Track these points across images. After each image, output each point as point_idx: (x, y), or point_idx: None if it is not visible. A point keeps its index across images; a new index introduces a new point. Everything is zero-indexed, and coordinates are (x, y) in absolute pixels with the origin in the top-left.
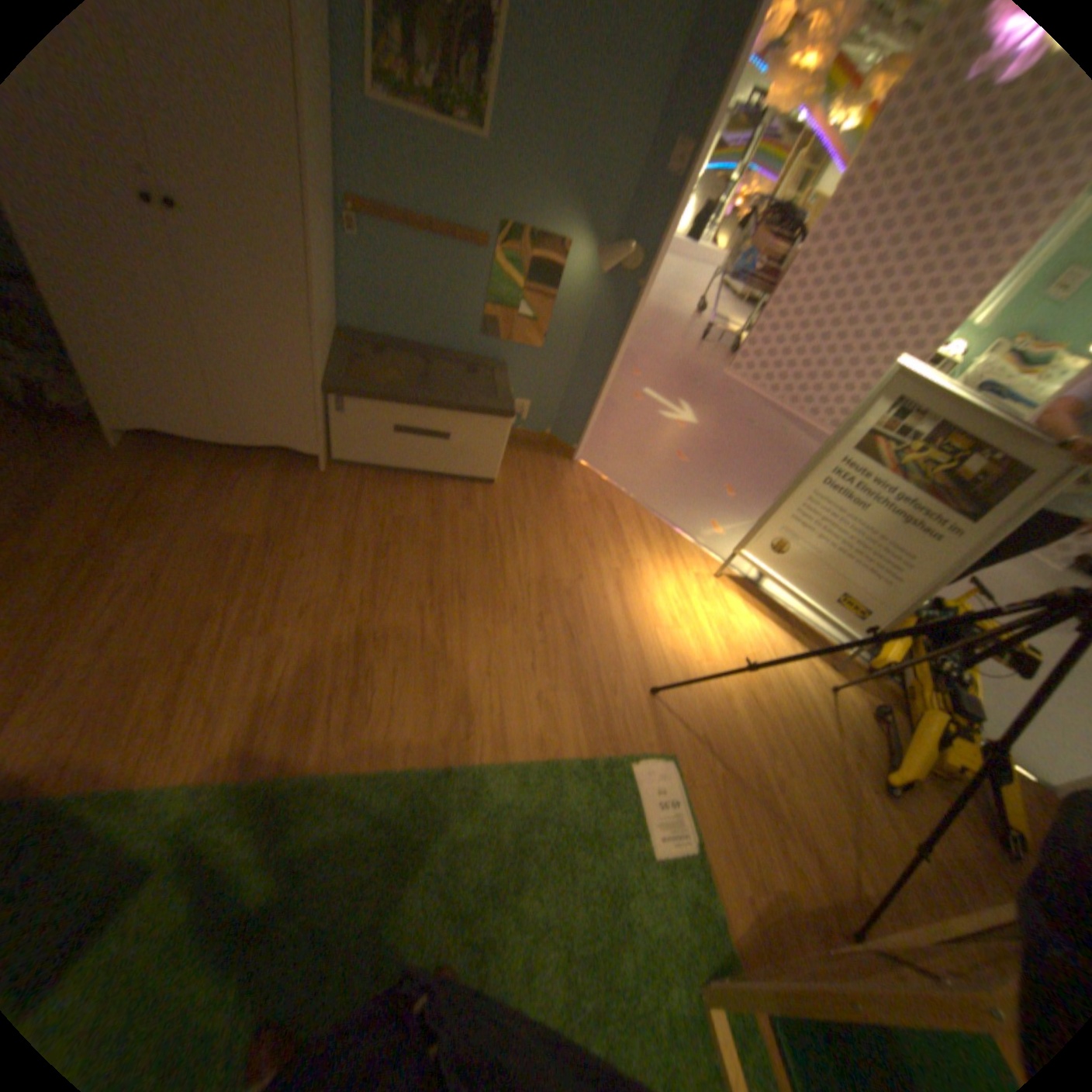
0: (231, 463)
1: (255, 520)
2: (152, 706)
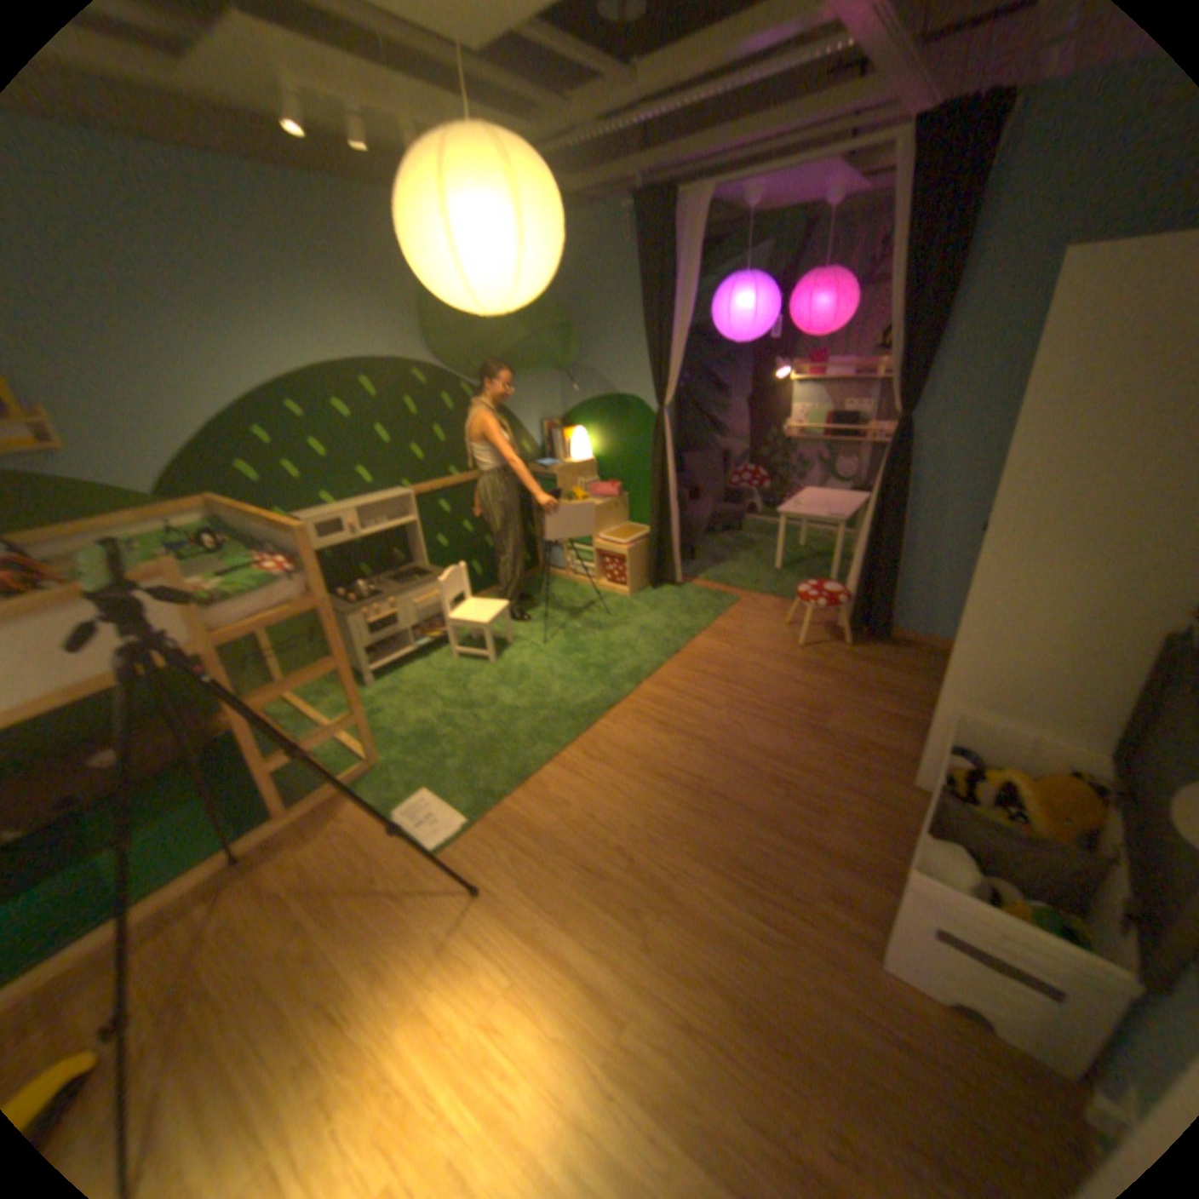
0: (931, 739)
1: (845, 732)
2: (705, 671)
